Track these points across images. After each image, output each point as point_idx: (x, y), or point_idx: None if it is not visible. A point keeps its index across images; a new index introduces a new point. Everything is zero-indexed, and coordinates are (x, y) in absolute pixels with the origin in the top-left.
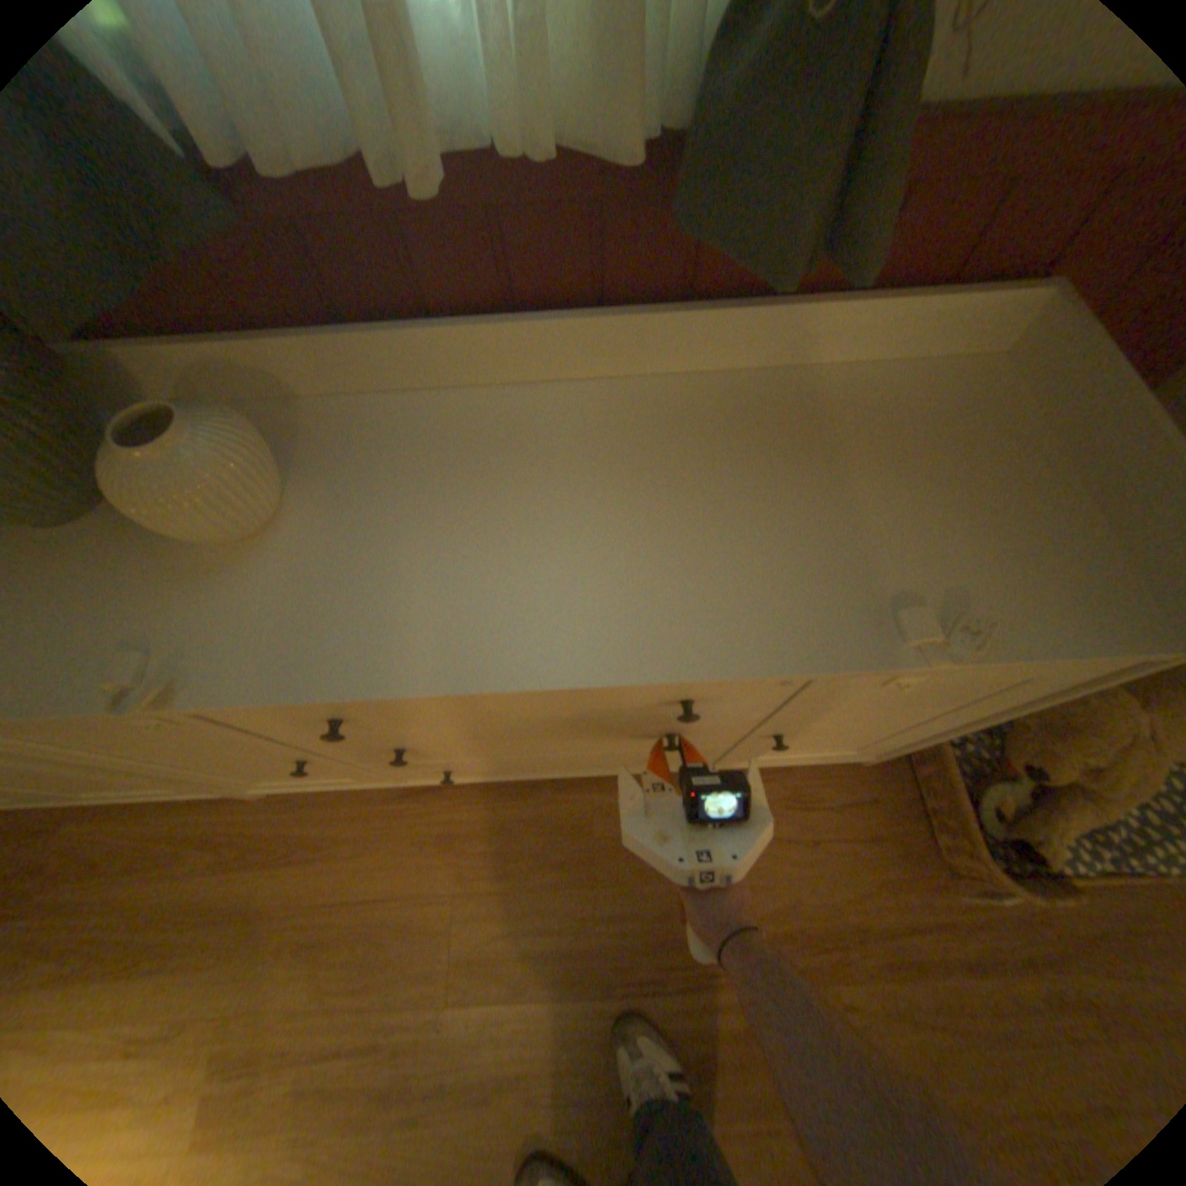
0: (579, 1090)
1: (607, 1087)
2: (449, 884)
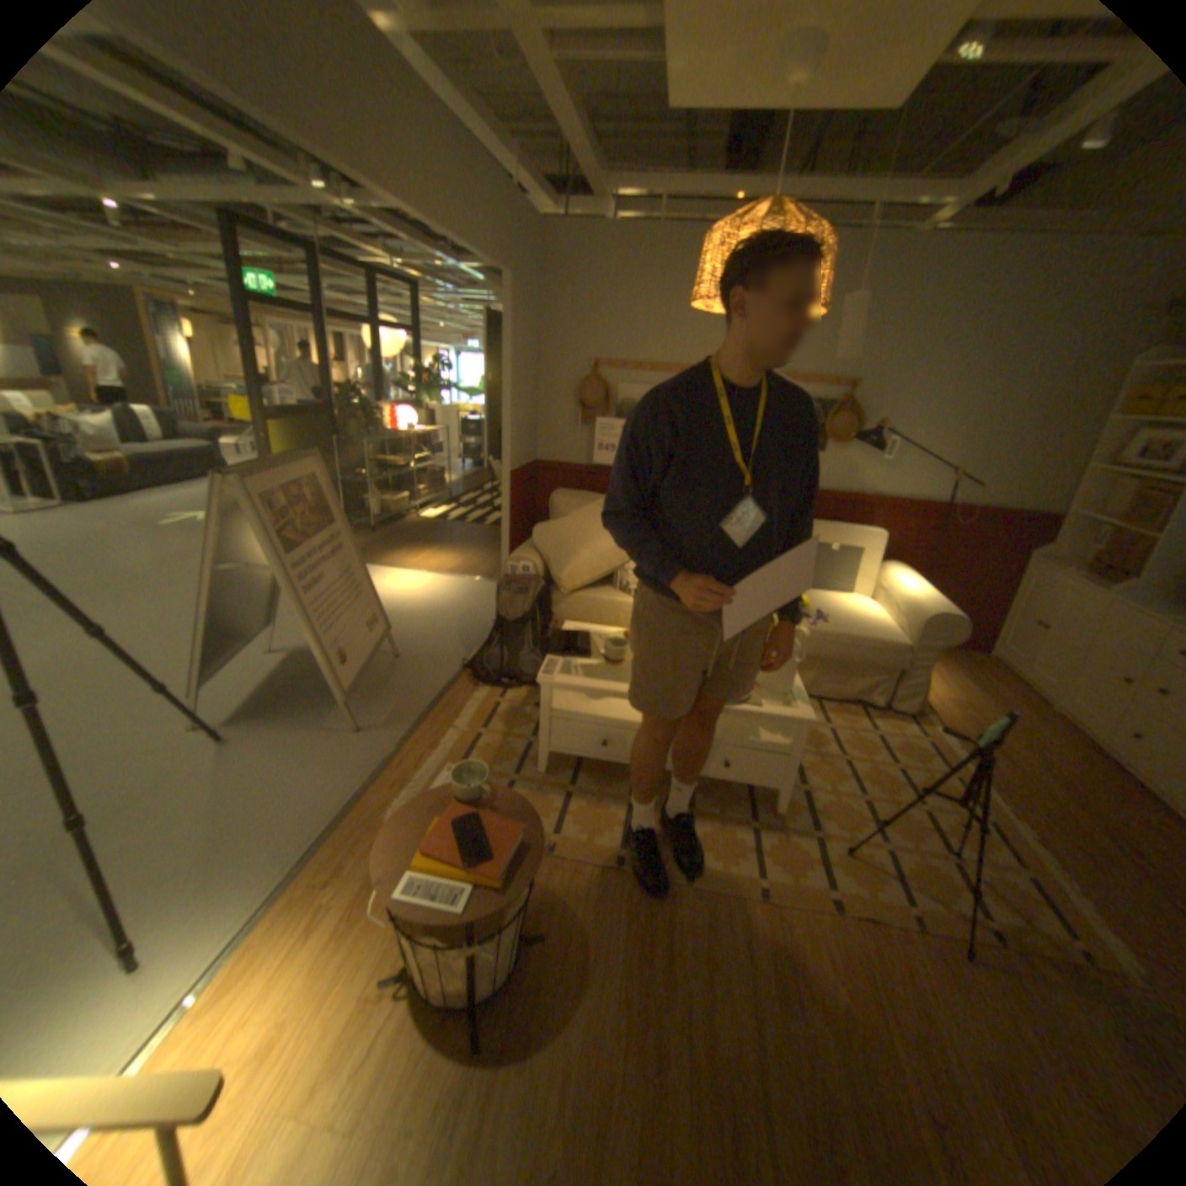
0: (1027, 783)
1: (1035, 791)
2: (1070, 759)
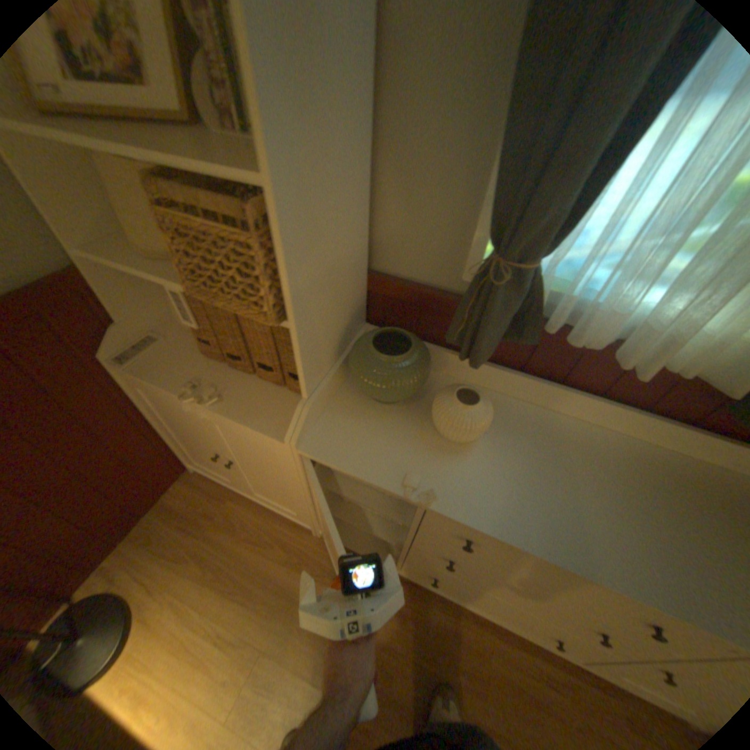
0: None
1: None
2: (401, 647)
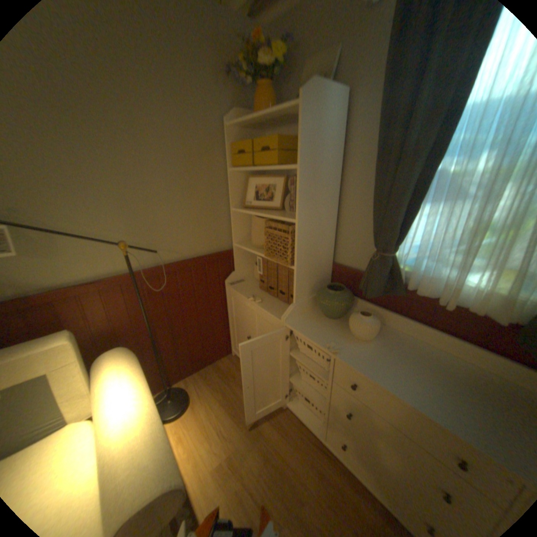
0: None
1: None
2: (314, 490)
